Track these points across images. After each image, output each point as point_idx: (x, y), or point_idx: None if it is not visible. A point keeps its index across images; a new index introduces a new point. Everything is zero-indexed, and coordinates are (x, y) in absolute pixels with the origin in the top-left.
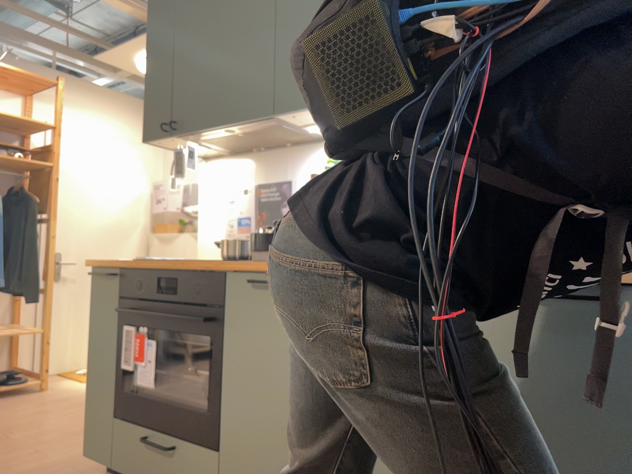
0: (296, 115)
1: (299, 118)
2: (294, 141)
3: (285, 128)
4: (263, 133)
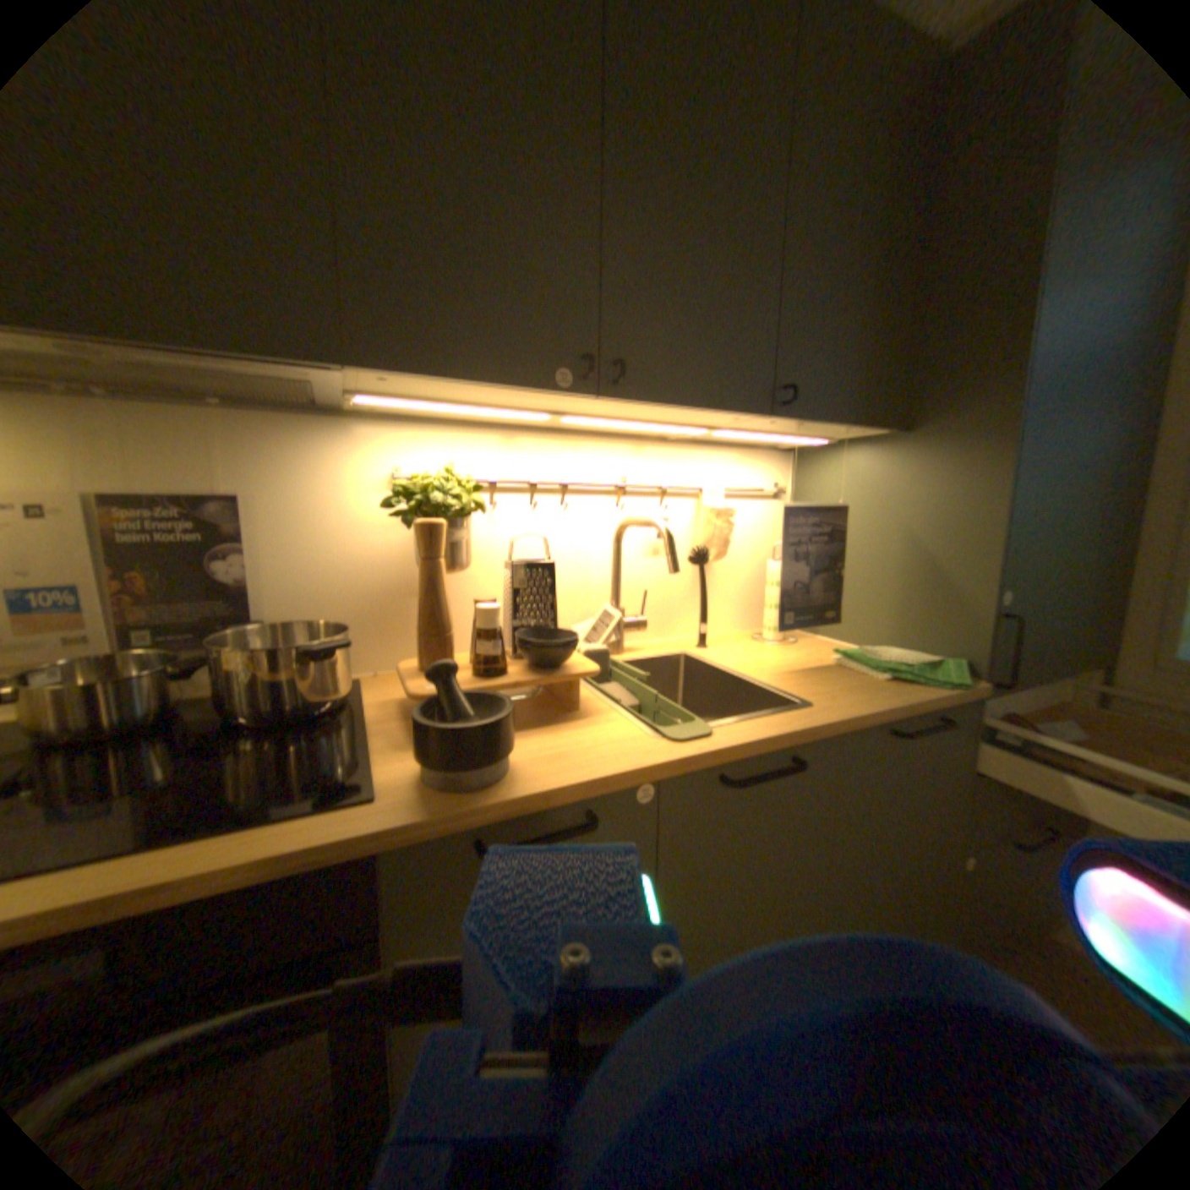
0: (388, 376)
1: (379, 380)
2: (236, 397)
3: (292, 382)
4: (185, 374)
